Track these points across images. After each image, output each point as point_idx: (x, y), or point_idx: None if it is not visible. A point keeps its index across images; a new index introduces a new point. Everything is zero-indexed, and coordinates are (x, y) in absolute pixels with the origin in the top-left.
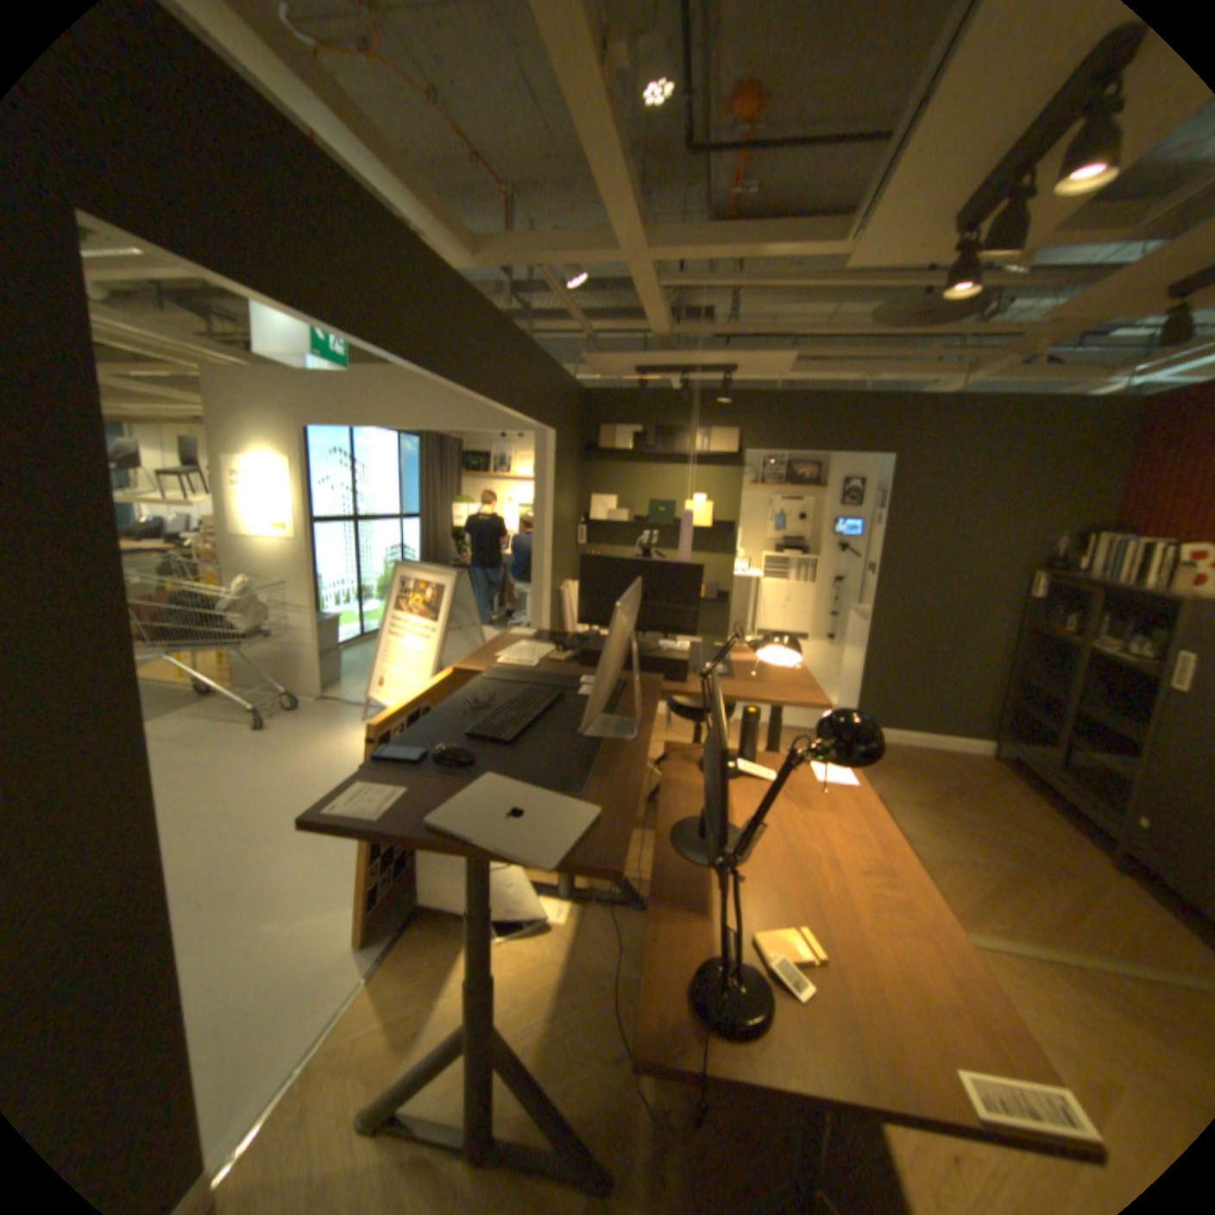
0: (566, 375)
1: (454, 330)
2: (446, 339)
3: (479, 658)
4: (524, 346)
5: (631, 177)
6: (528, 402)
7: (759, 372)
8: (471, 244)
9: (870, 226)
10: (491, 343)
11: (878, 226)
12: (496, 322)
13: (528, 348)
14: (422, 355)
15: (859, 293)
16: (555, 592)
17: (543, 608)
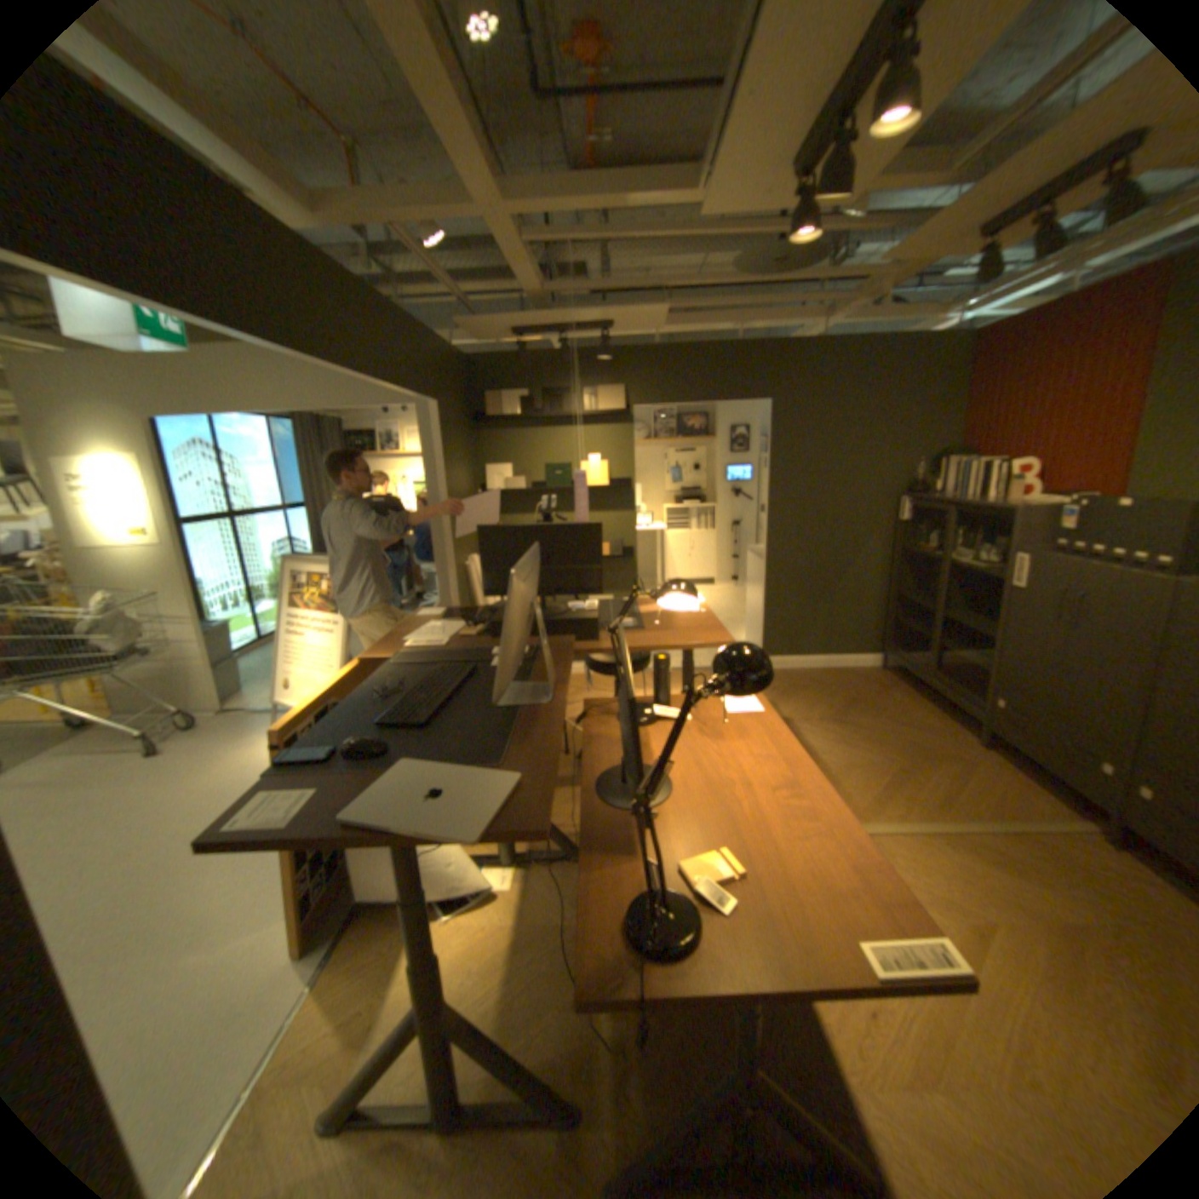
0: (443, 341)
1: (305, 298)
2: (296, 308)
3: (388, 645)
4: (389, 312)
5: (473, 124)
6: (403, 372)
7: (637, 327)
8: (310, 201)
9: (719, 174)
10: (351, 311)
11: (726, 174)
12: (353, 288)
13: (395, 315)
14: (270, 327)
15: (722, 243)
16: (461, 567)
17: (451, 585)
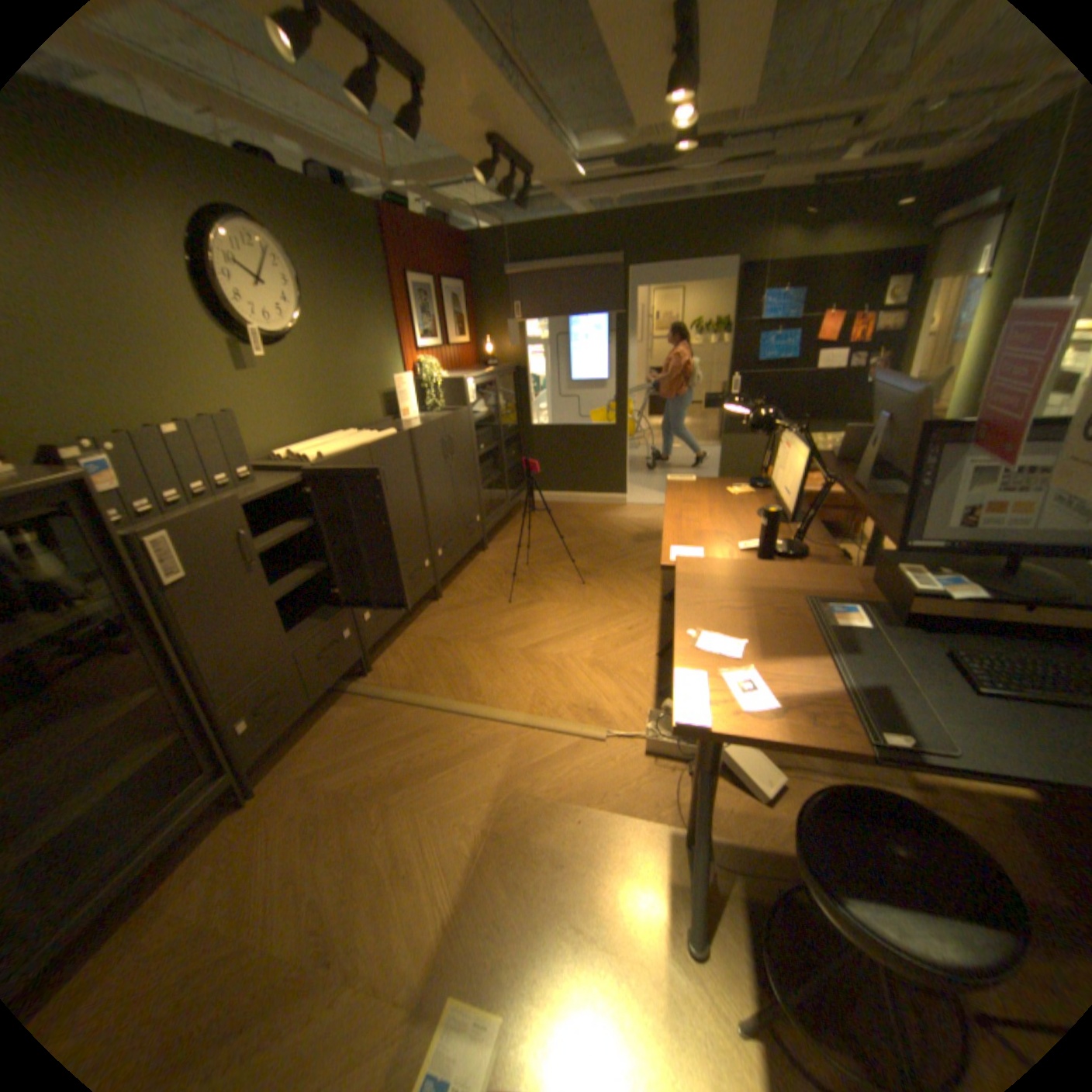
0: None
1: None
2: None
3: None
4: None
5: None
6: None
7: None
8: None
9: None
10: None
11: None
12: None
13: None
14: None
15: None
16: None
17: None
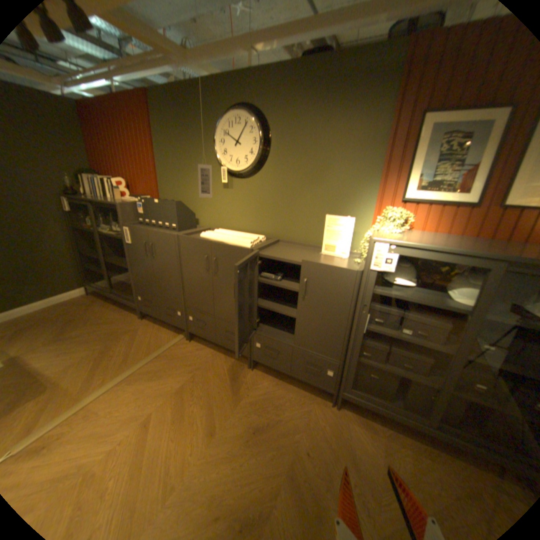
0: None
1: None
2: None
3: None
4: None
5: None
6: None
7: None
8: None
9: None
10: None
11: None
12: None
13: None
14: None
15: None
16: None
17: None
